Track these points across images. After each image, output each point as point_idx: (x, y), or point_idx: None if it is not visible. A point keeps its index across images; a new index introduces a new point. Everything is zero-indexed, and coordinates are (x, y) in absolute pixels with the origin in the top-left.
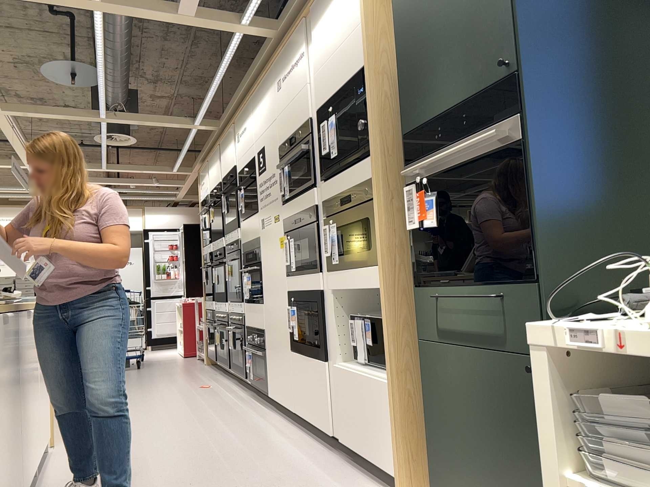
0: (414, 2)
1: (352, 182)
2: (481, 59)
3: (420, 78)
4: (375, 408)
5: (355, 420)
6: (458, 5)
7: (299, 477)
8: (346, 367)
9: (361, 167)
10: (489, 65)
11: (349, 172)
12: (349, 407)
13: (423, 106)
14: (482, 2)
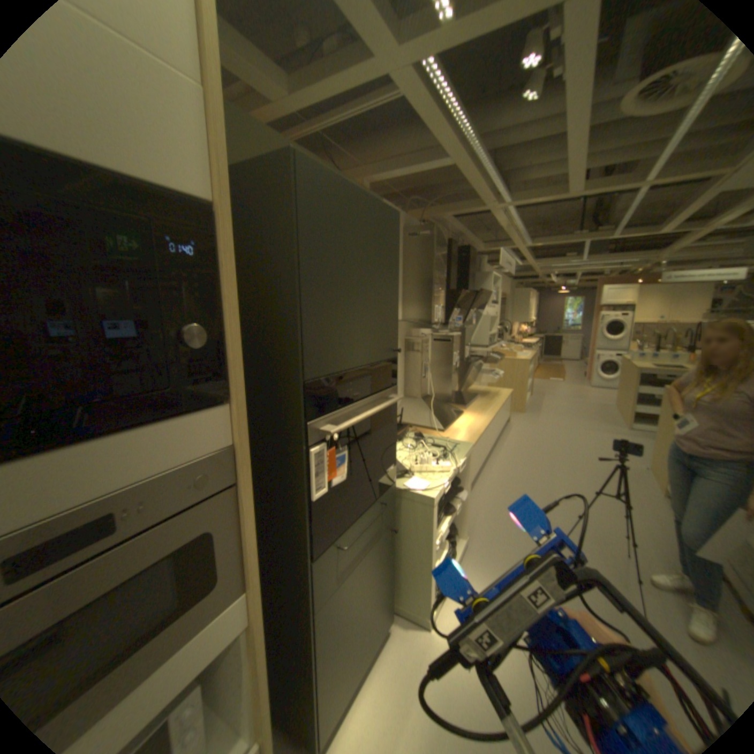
0: (326, 216)
1: (102, 481)
2: (379, 337)
3: (329, 318)
4: None
5: None
6: (368, 277)
7: None
8: None
9: (166, 433)
10: (382, 344)
11: (77, 457)
12: None
13: (329, 353)
14: (382, 293)
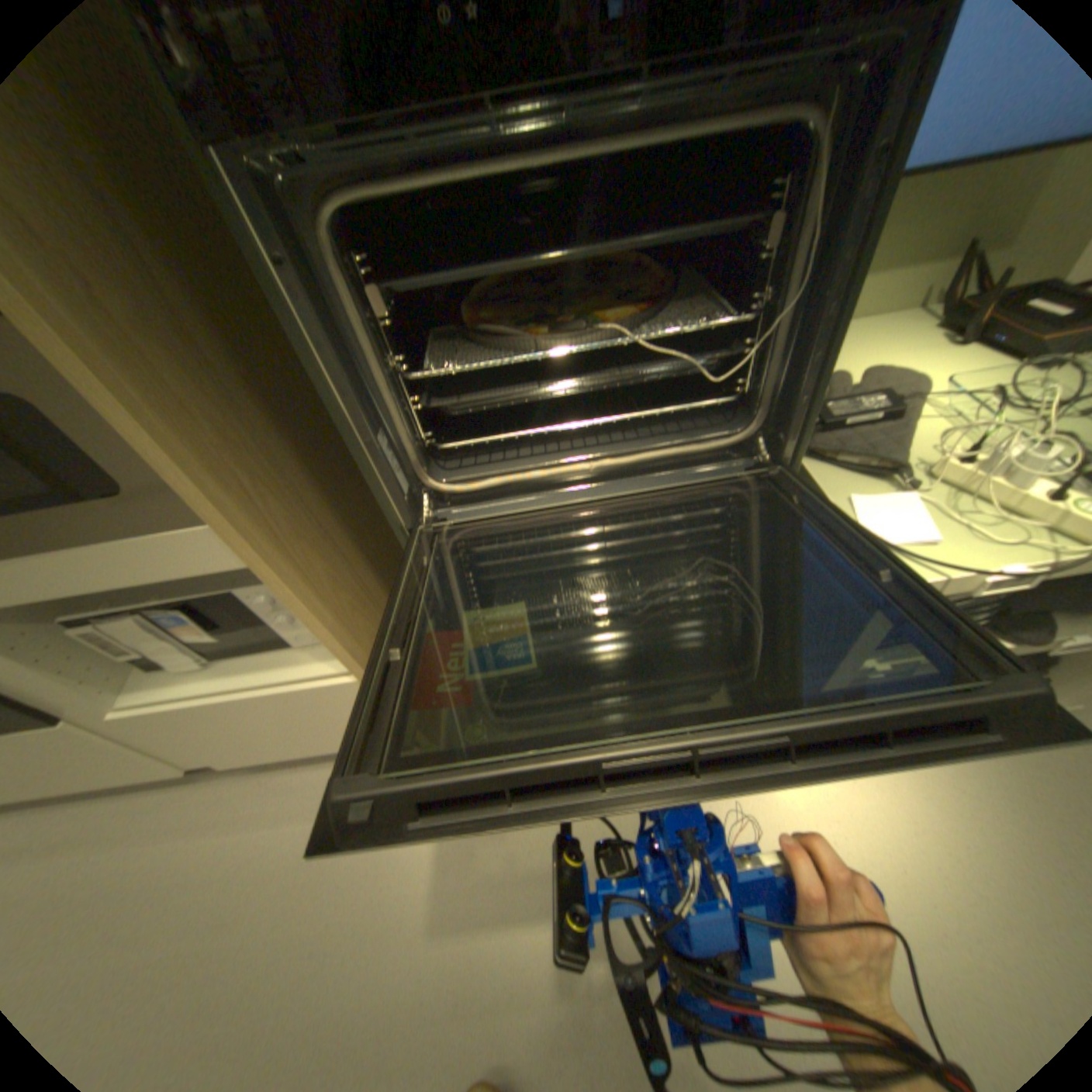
0: None
1: None
2: None
3: None
4: (308, 716)
5: (248, 743)
6: None
7: (223, 885)
8: (135, 701)
9: None
10: None
11: None
12: (211, 740)
13: None
14: None
